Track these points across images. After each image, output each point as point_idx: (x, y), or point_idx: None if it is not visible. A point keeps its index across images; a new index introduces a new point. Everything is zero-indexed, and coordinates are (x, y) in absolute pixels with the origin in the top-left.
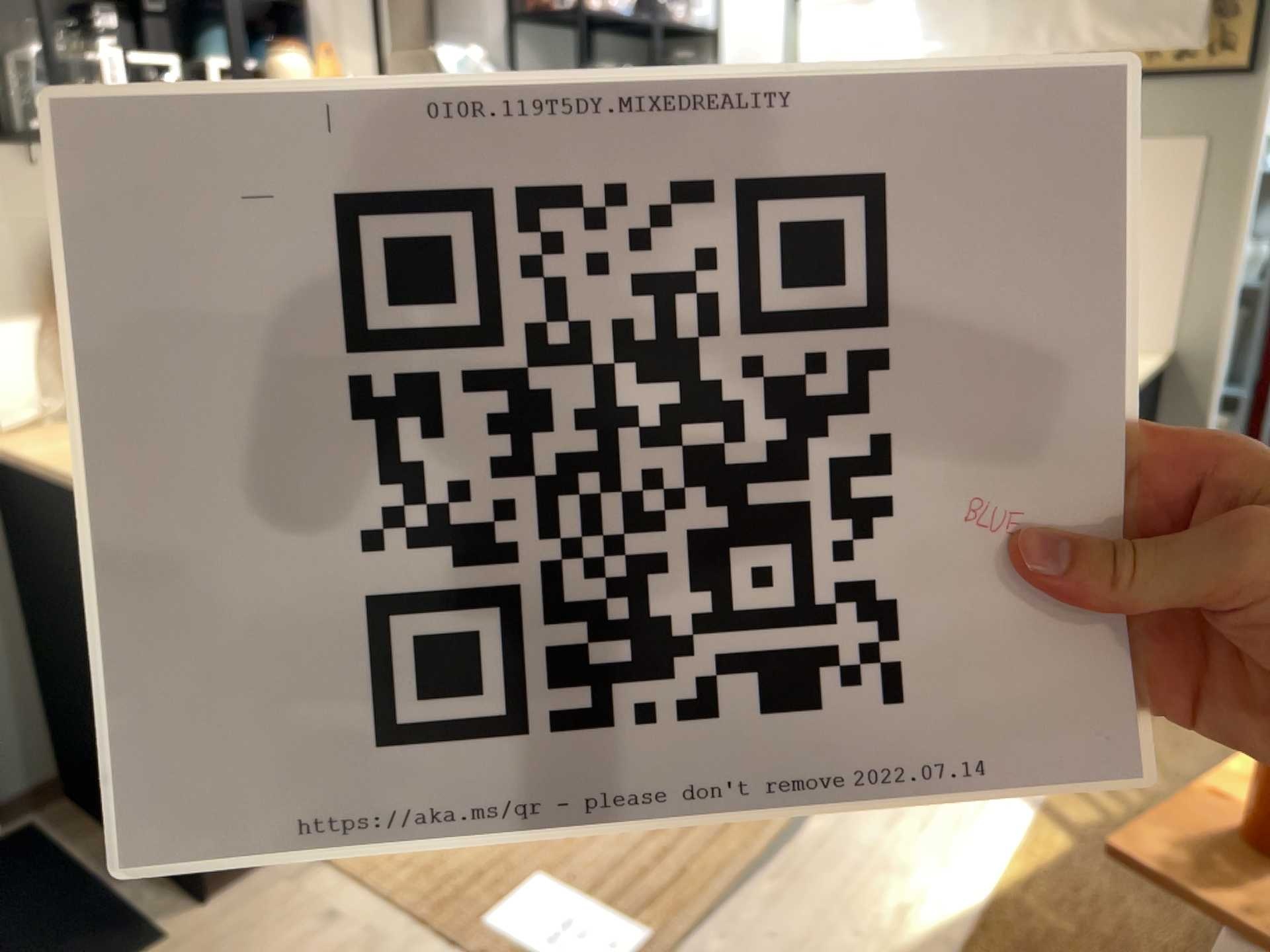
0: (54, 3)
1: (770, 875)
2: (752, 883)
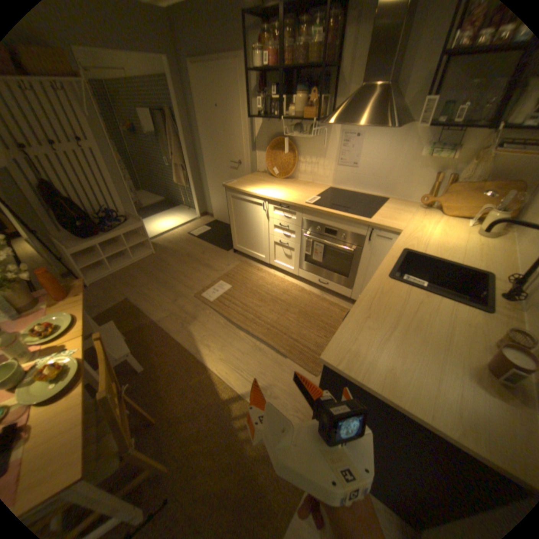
0: (279, 83)
1: (226, 322)
2: (224, 319)
